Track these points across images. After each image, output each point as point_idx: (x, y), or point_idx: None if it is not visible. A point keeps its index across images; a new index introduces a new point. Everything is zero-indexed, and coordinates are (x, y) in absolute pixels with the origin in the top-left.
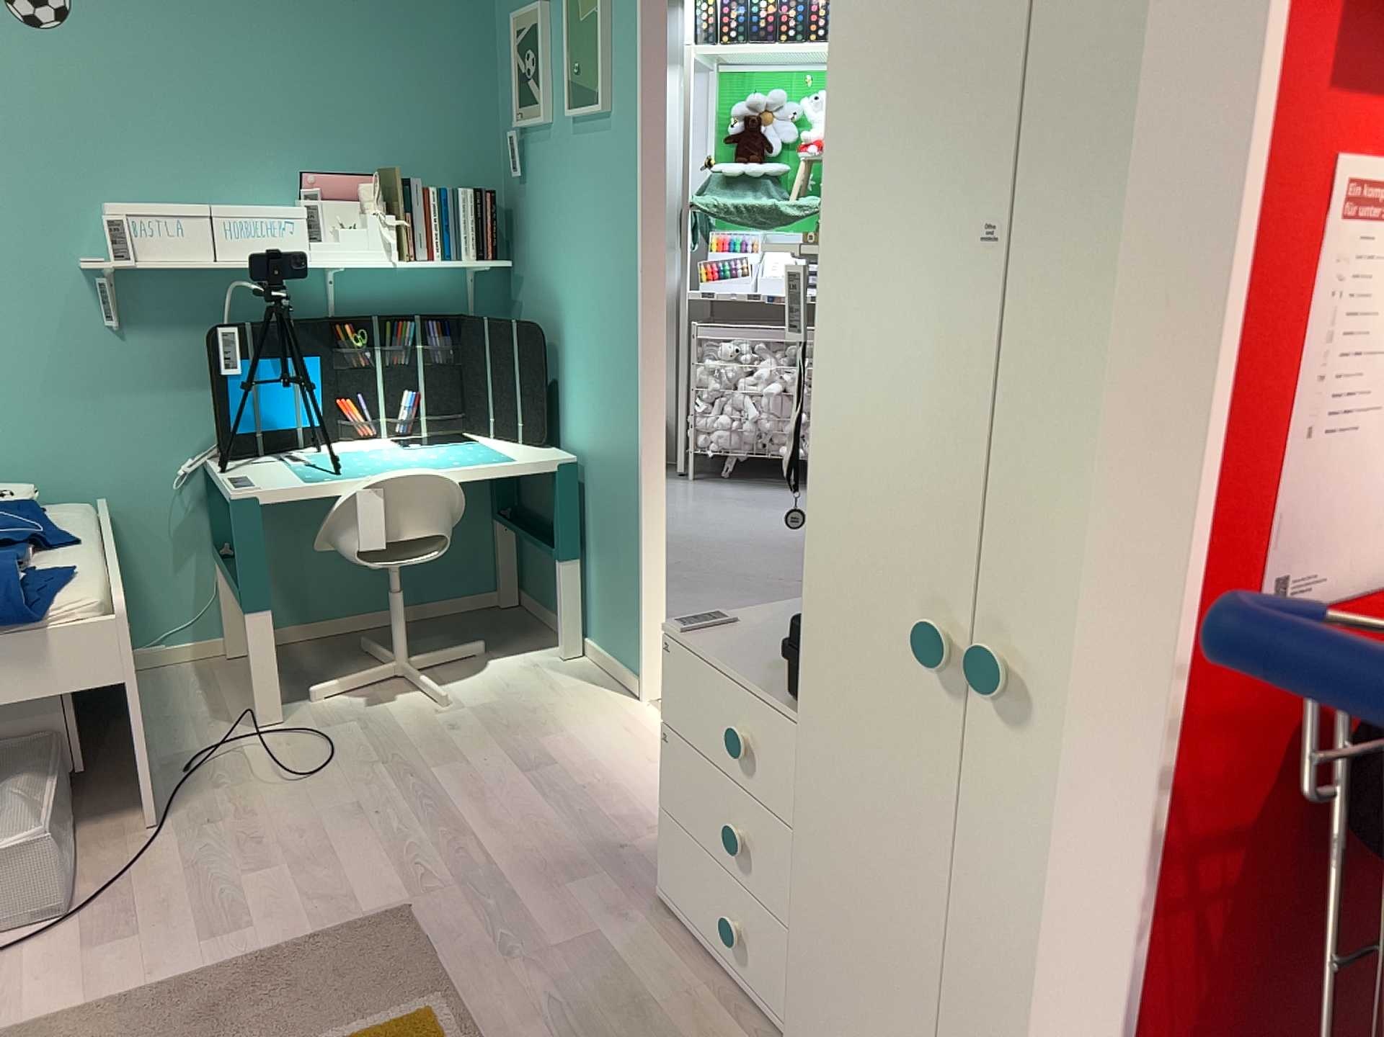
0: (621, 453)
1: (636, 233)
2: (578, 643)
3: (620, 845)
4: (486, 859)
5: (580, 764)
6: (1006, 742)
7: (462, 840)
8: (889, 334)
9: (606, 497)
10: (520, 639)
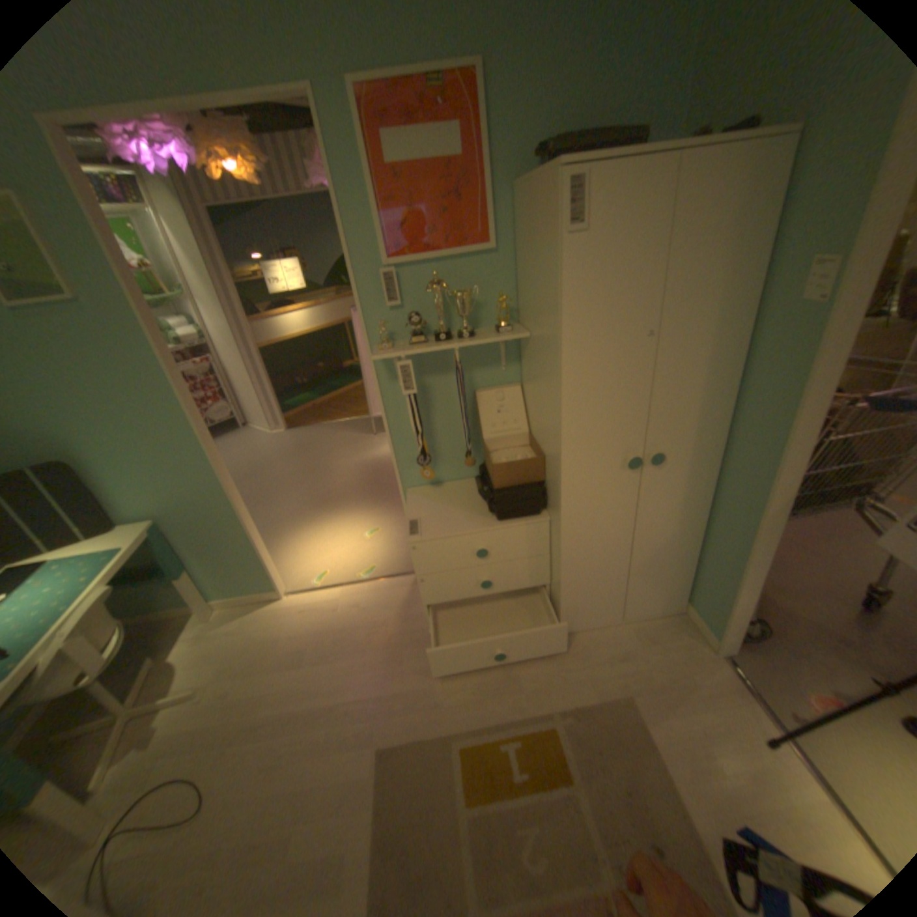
0: (203, 499)
1: (161, 373)
2: (208, 608)
3: (388, 640)
4: (362, 702)
5: (313, 640)
6: (657, 475)
7: (338, 712)
8: (605, 378)
9: (195, 528)
10: (157, 638)
